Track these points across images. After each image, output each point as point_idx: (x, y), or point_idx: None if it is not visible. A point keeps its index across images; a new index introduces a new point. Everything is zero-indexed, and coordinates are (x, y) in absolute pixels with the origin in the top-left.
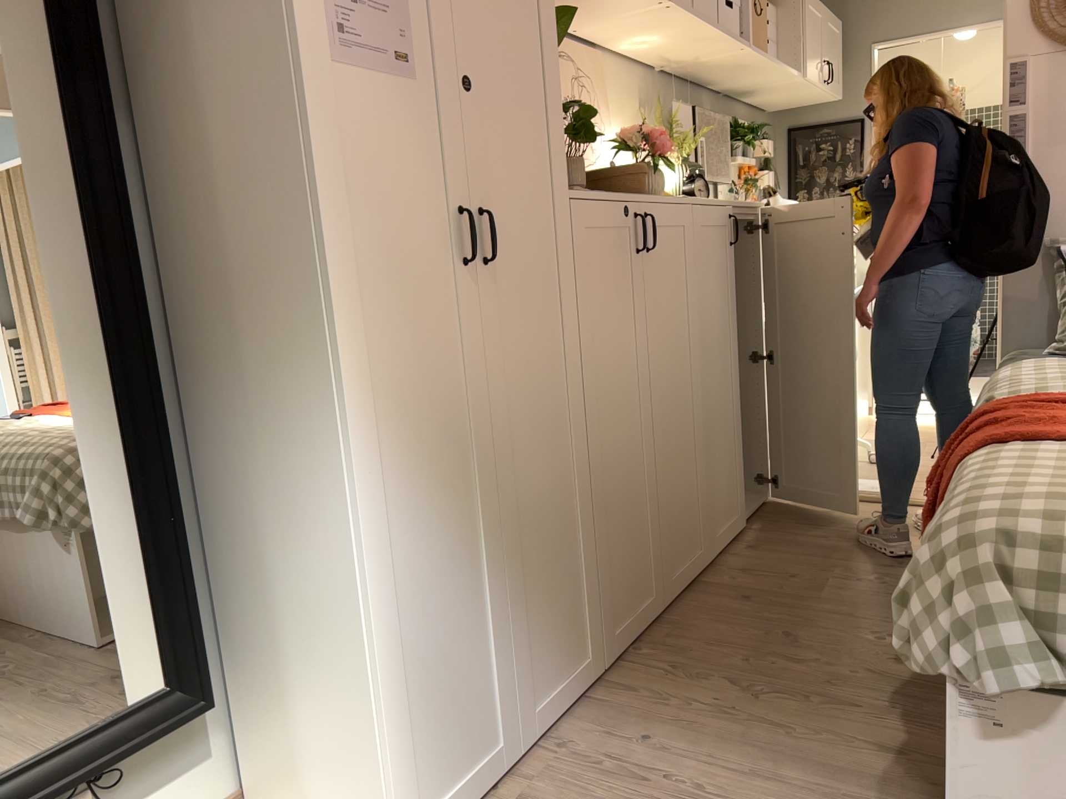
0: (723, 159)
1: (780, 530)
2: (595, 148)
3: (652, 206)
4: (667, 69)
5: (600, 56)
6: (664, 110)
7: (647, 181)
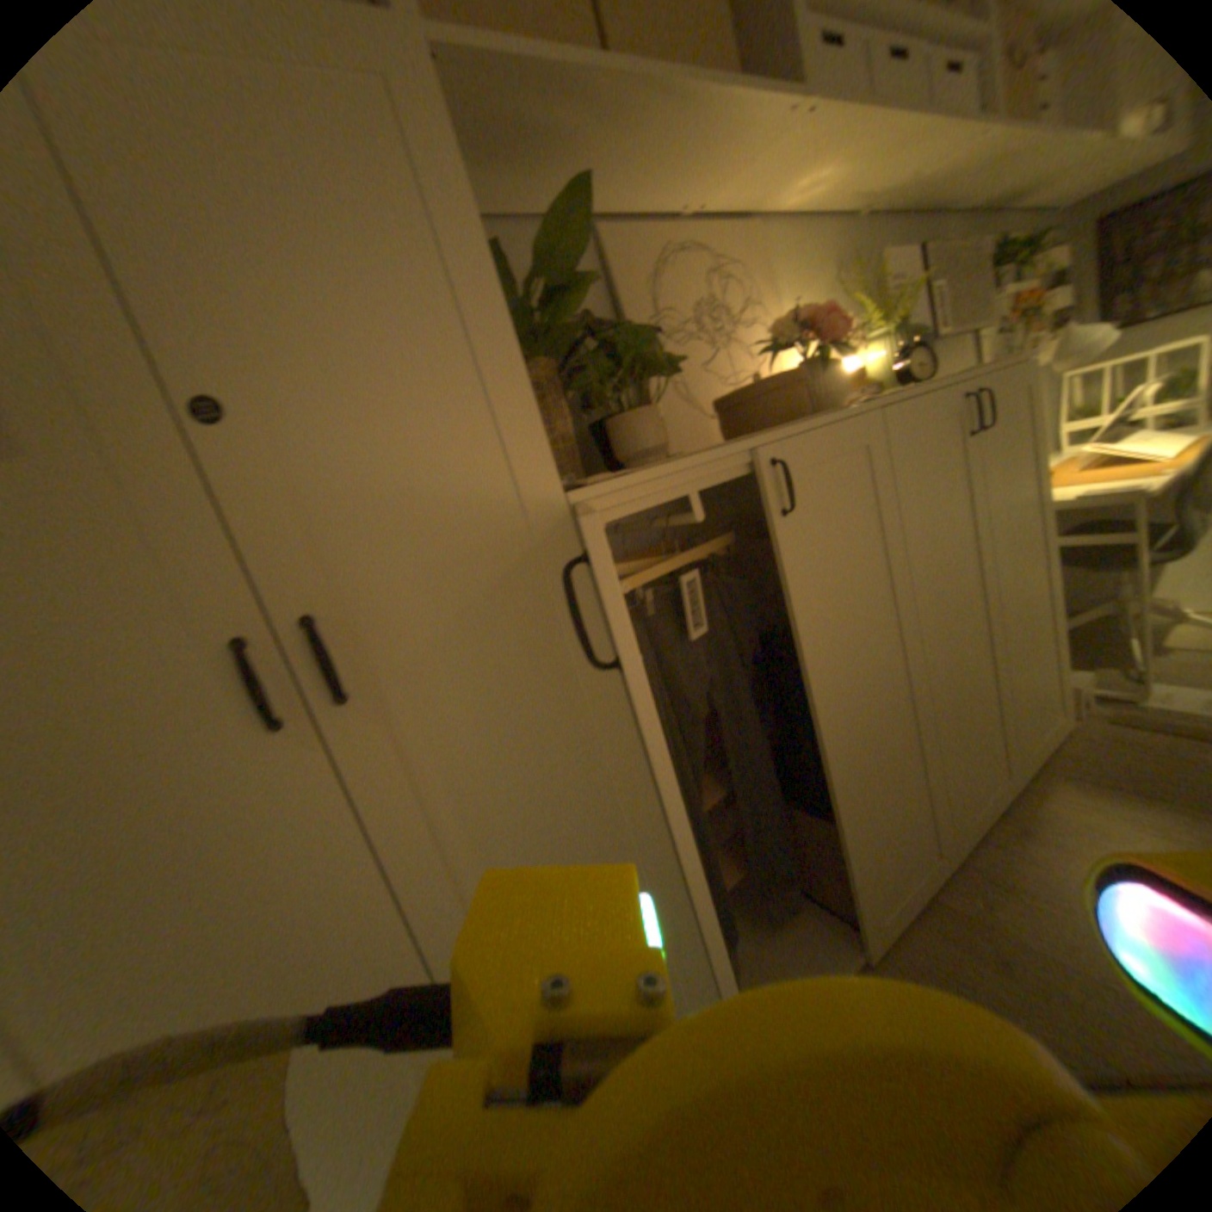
0: (988, 291)
1: (1081, 804)
2: (744, 353)
3: (788, 442)
4: (876, 200)
5: (761, 220)
6: (883, 257)
7: (817, 383)
